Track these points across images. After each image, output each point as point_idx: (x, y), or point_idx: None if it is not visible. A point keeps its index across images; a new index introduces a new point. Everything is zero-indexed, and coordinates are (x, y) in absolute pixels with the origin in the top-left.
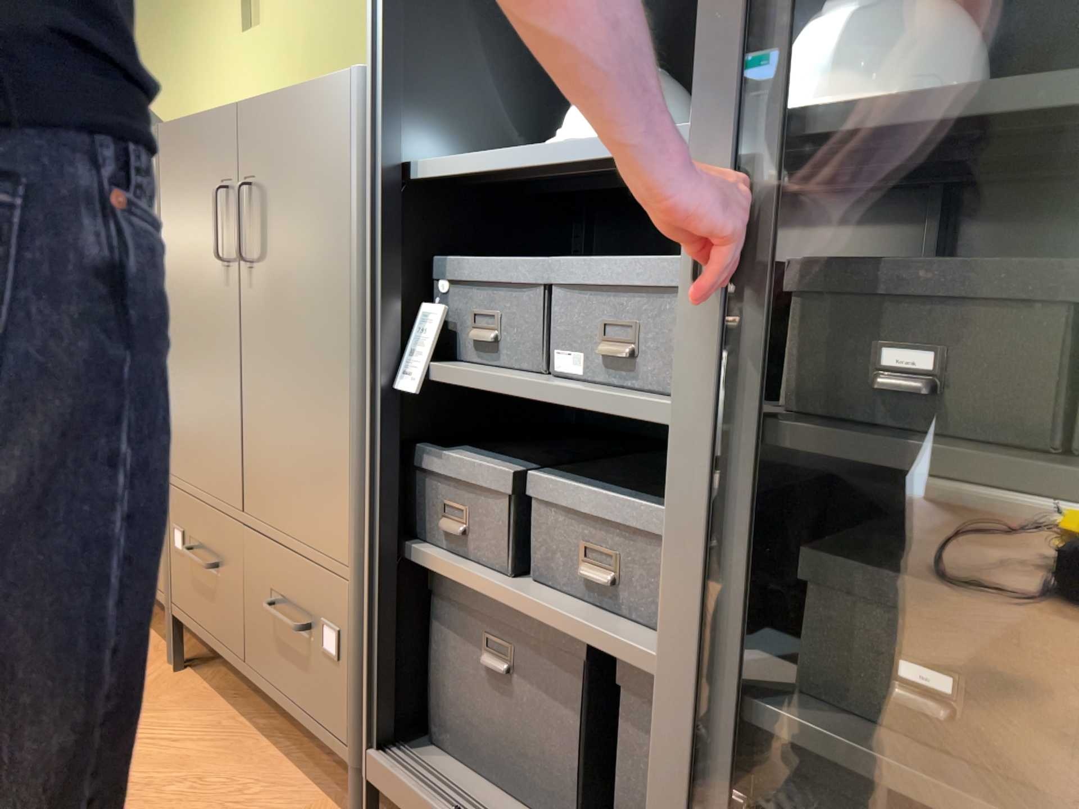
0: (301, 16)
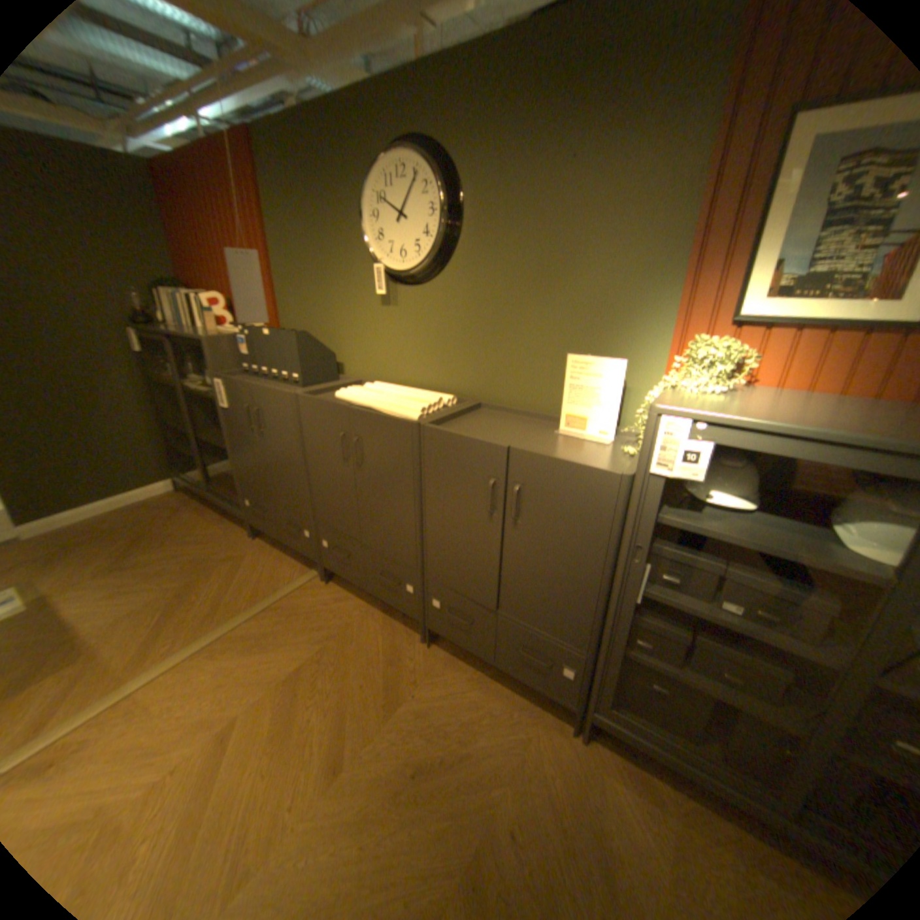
0: (435, 312)
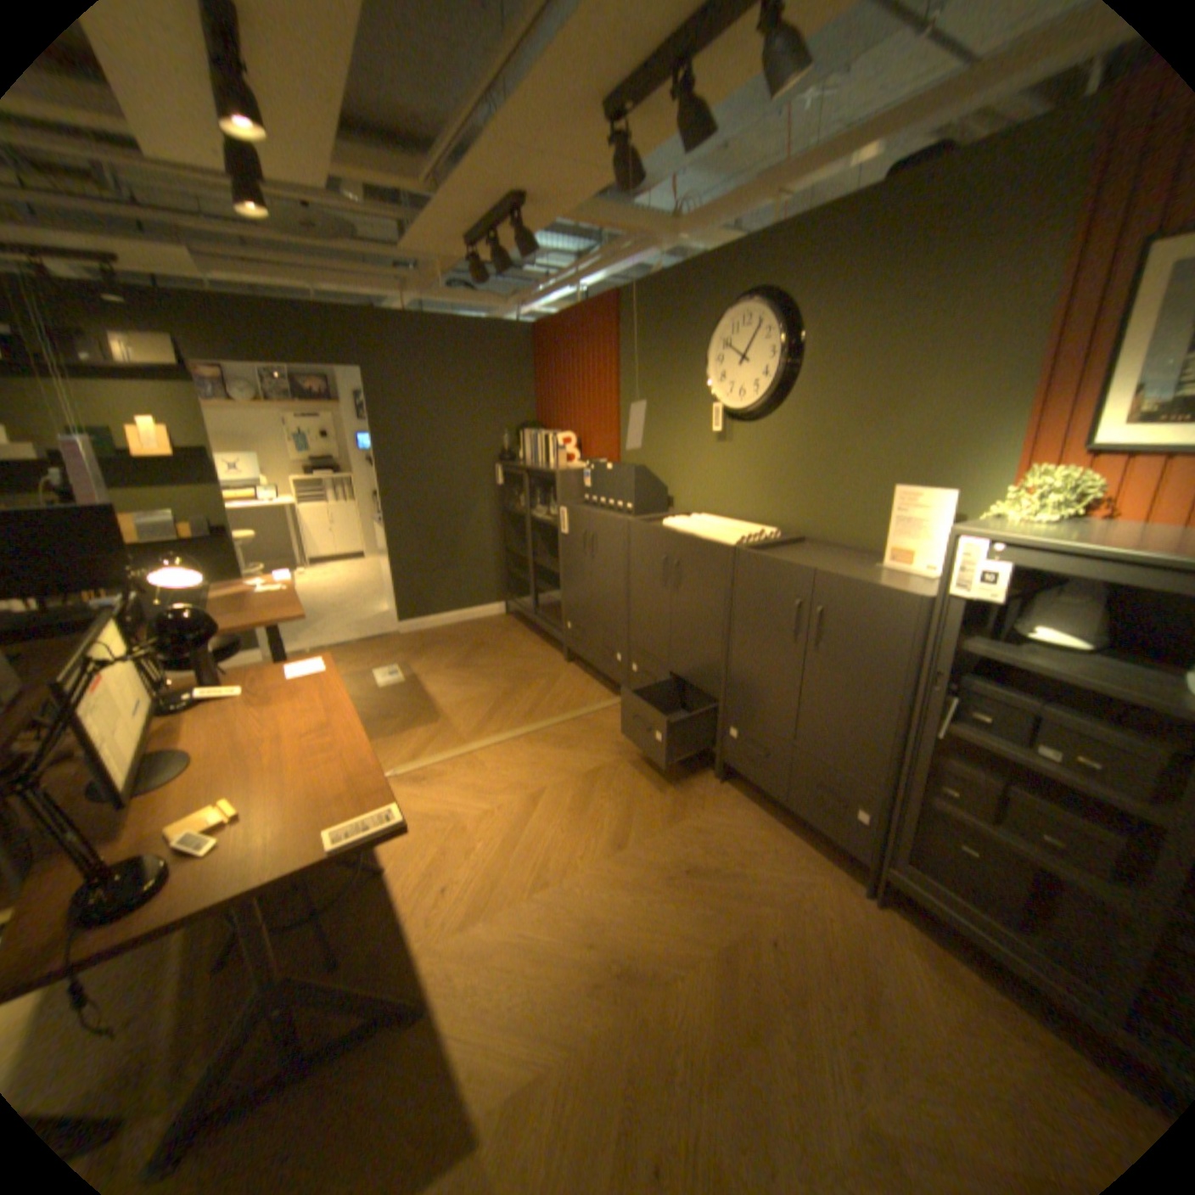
0: (768, 447)
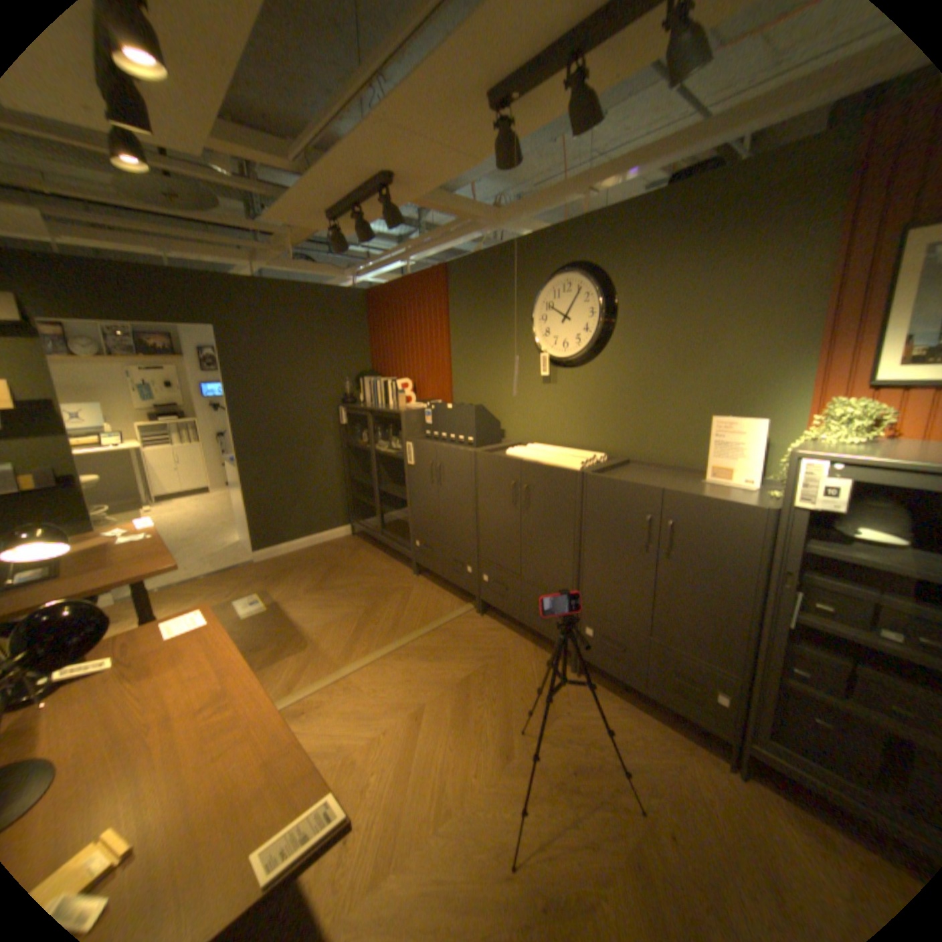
0: (590, 387)
